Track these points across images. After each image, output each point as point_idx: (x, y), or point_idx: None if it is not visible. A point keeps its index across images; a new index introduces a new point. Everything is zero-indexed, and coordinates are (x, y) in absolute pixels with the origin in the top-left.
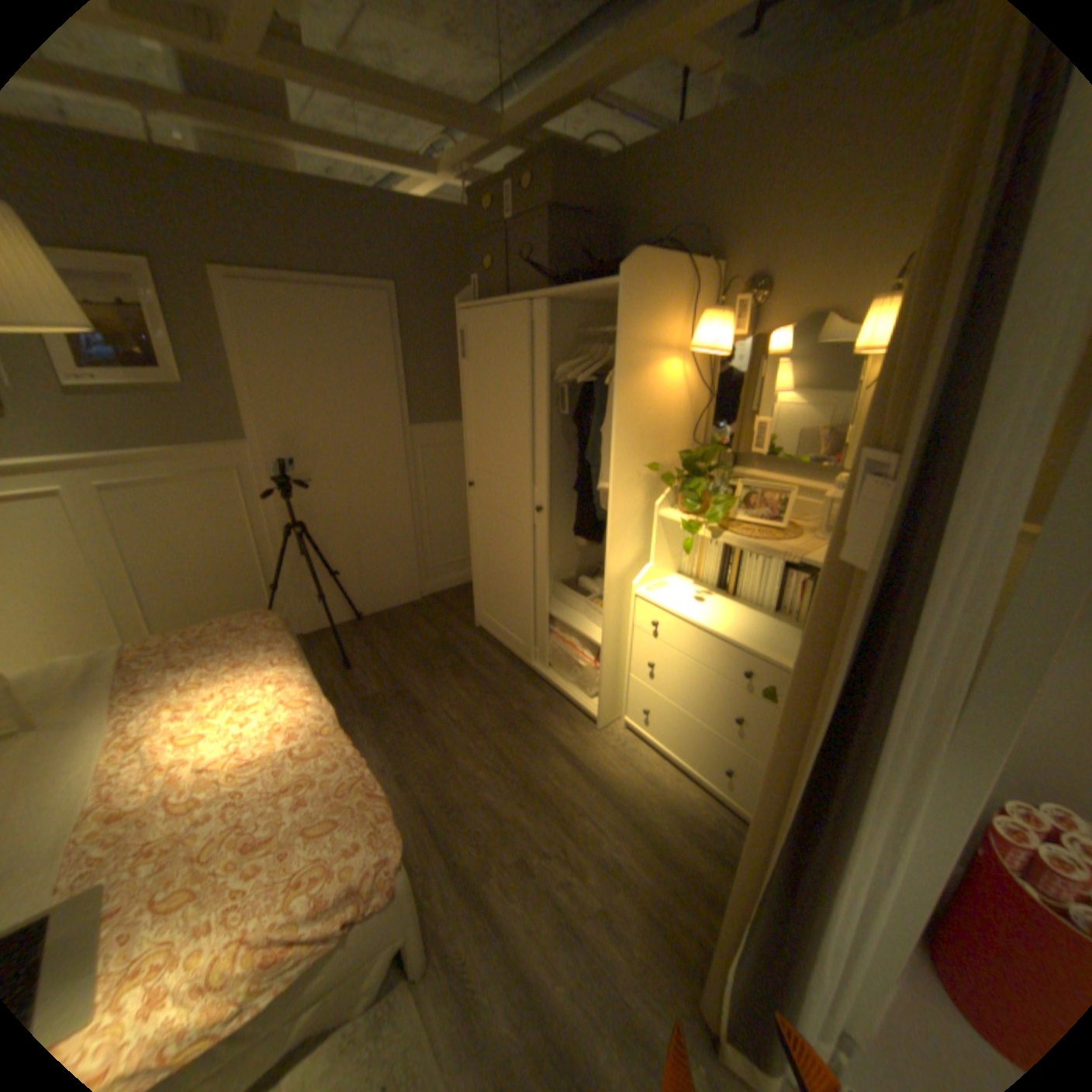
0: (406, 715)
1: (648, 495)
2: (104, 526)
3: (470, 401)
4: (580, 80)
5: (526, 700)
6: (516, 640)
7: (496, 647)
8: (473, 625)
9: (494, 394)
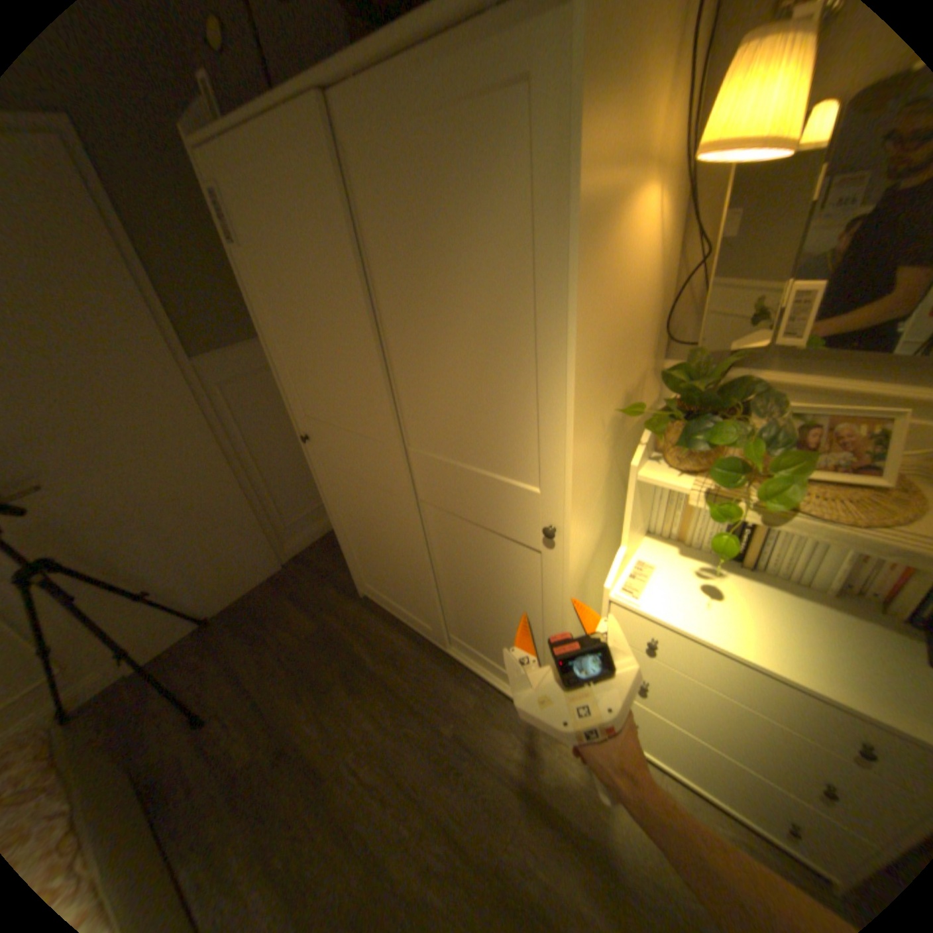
0: (297, 798)
1: (612, 448)
2: None
3: (265, 316)
4: None
5: (454, 713)
6: (419, 624)
7: (393, 627)
8: (355, 596)
9: (301, 303)
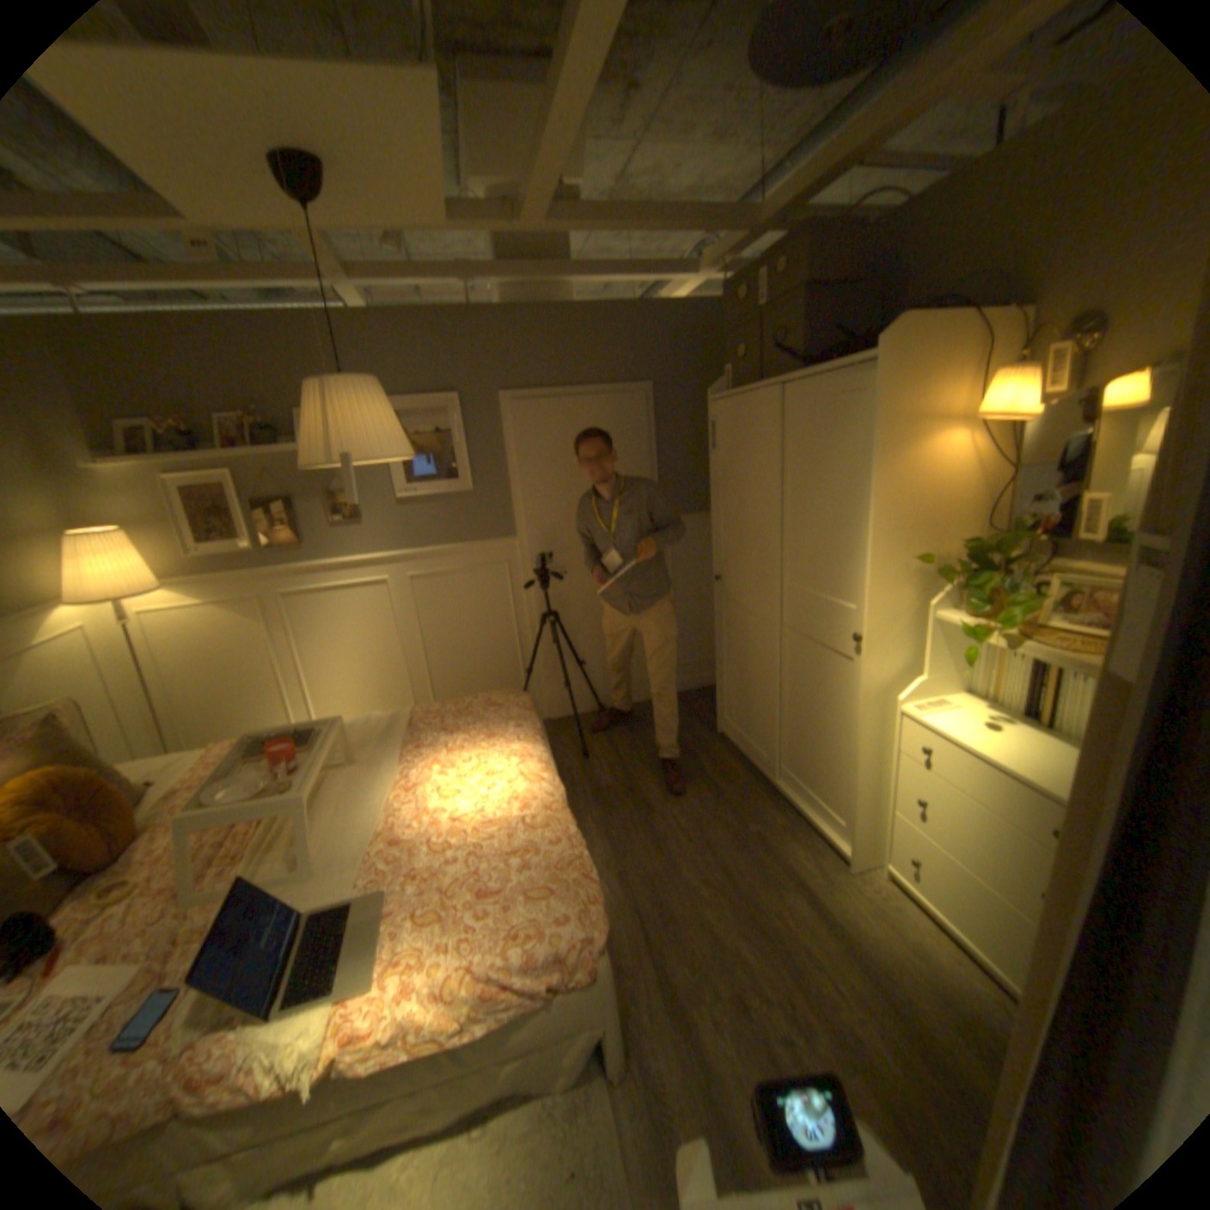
0: (635, 813)
1: (921, 592)
2: (411, 608)
3: (718, 492)
4: (843, 152)
5: (765, 822)
6: (759, 753)
7: (736, 758)
8: (714, 730)
9: (743, 483)
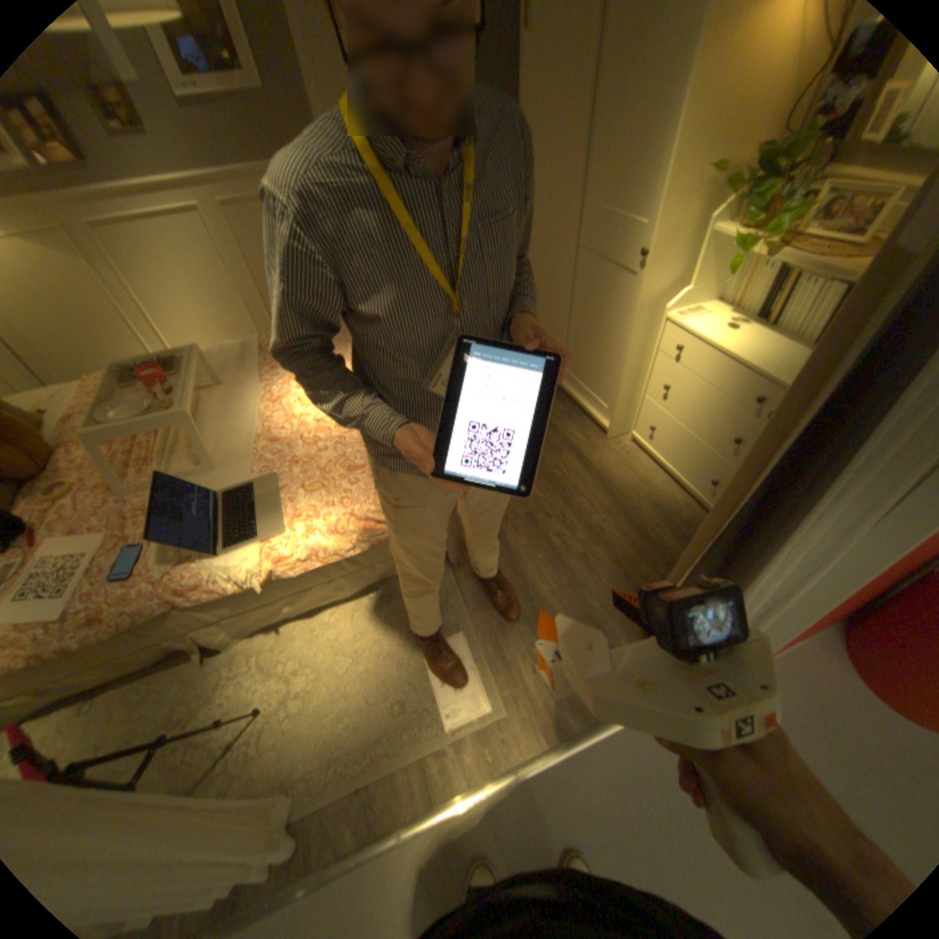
0: None
1: (706, 204)
2: (231, 239)
3: (527, 92)
4: None
5: None
6: None
7: None
8: None
9: (554, 79)
